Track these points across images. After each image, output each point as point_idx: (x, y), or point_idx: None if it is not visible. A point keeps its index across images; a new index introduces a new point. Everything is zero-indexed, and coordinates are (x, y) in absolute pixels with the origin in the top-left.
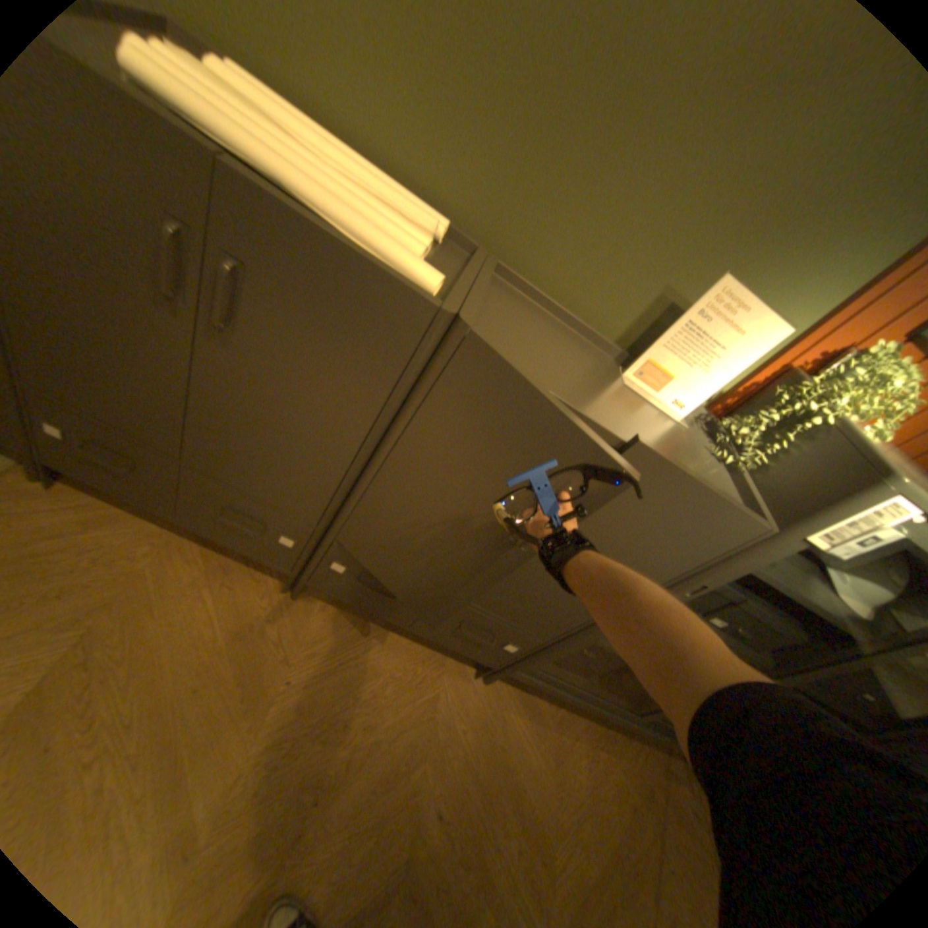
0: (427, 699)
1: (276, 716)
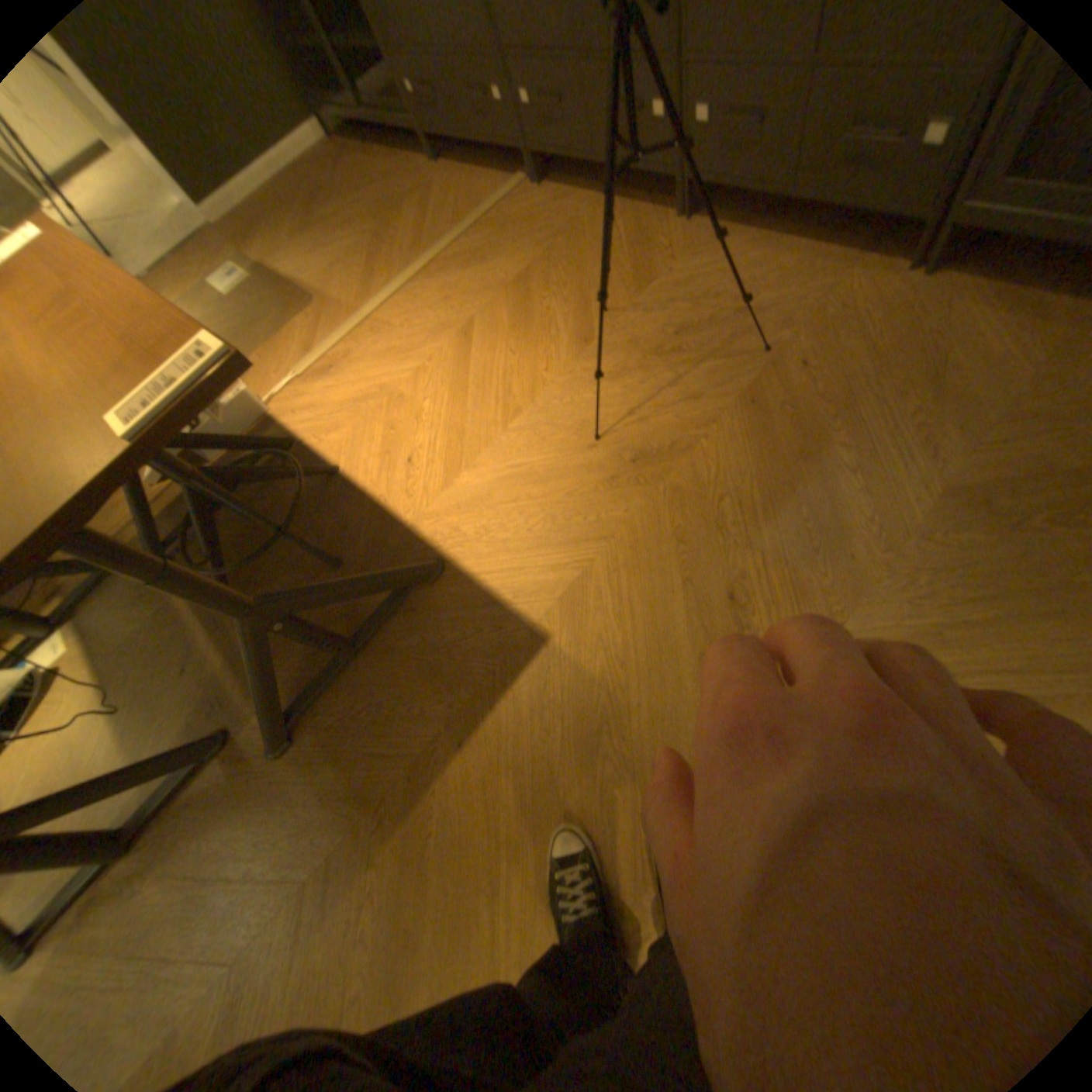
0: (823, 284)
1: (658, 286)
